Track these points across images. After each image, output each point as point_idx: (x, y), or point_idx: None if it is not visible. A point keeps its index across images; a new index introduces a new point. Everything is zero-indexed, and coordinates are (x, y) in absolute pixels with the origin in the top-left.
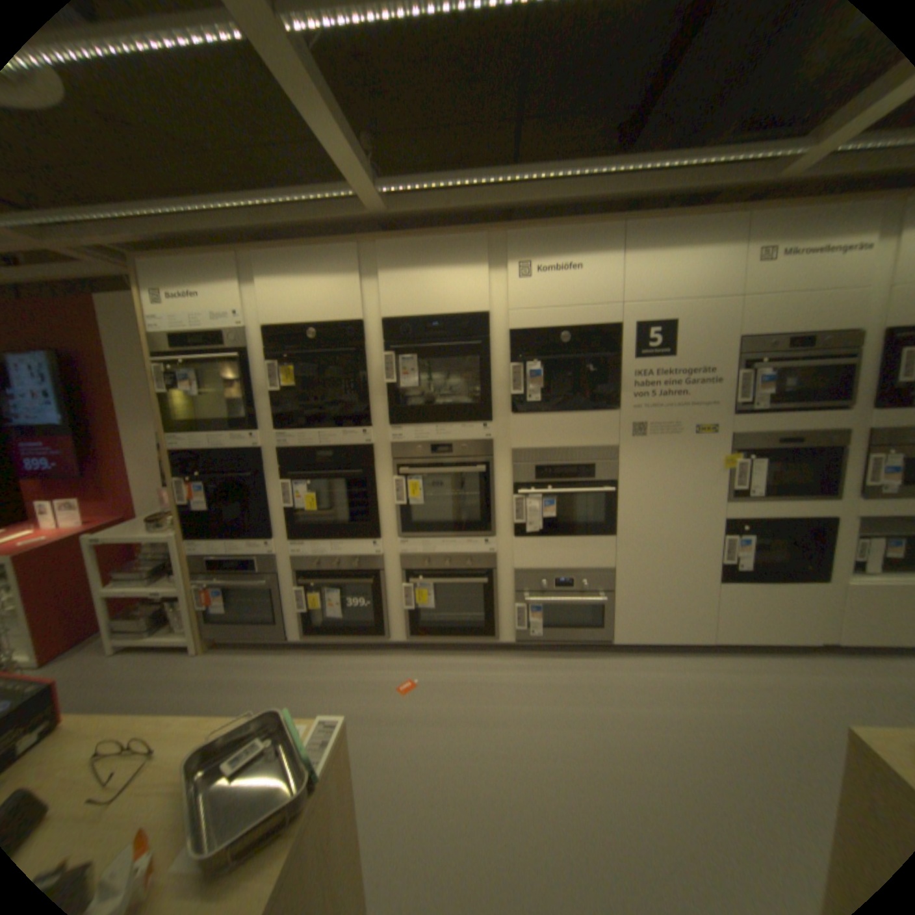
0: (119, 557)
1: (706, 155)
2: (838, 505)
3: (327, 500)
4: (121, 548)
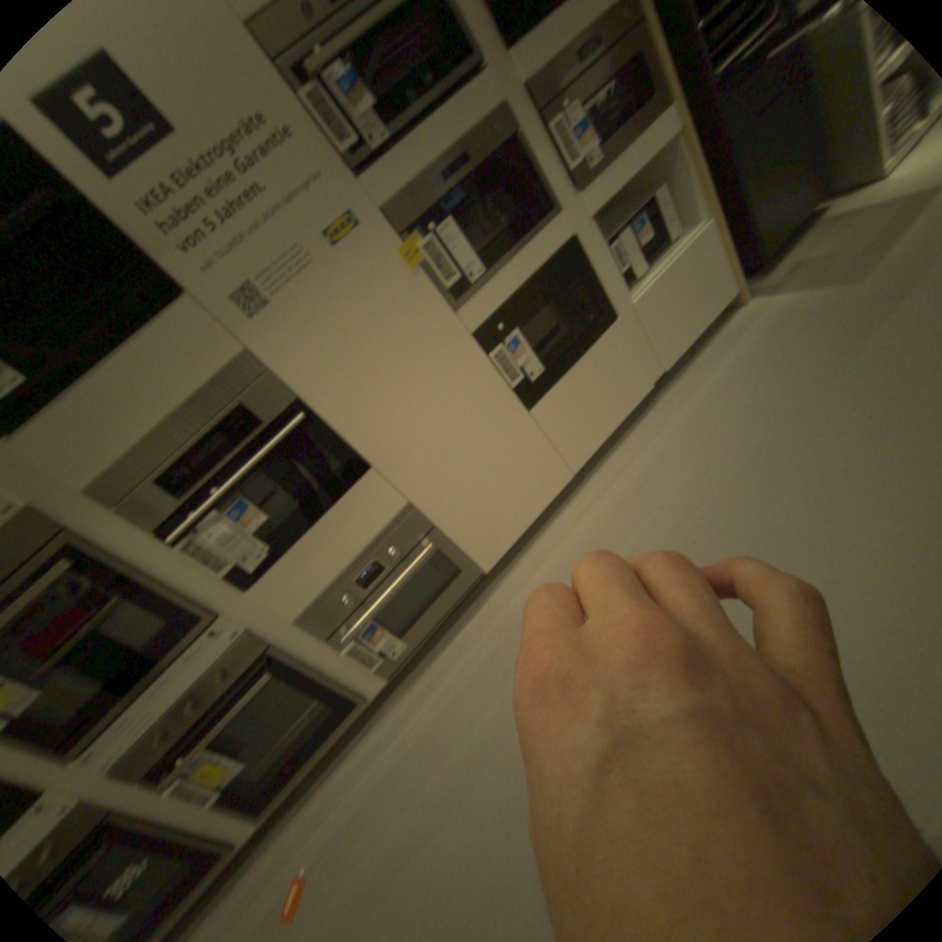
0: None
1: None
2: (565, 220)
3: None
4: None
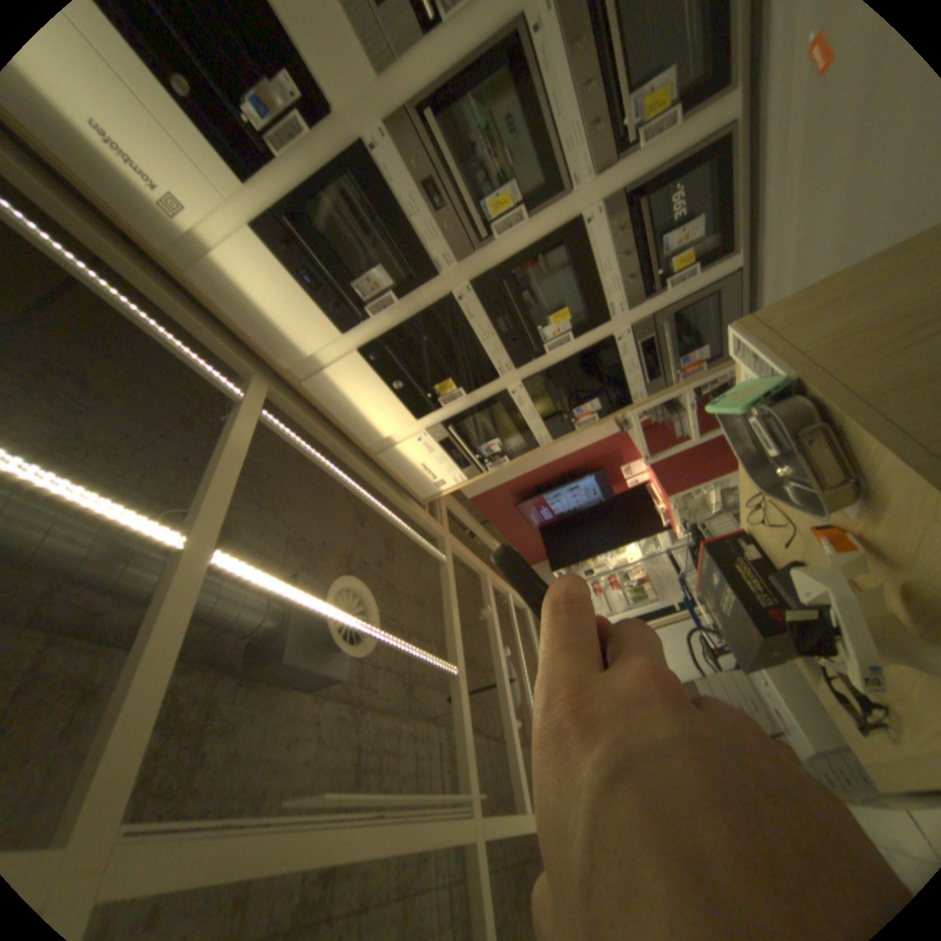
0: (670, 426)
1: None
2: None
3: (556, 294)
4: (661, 427)
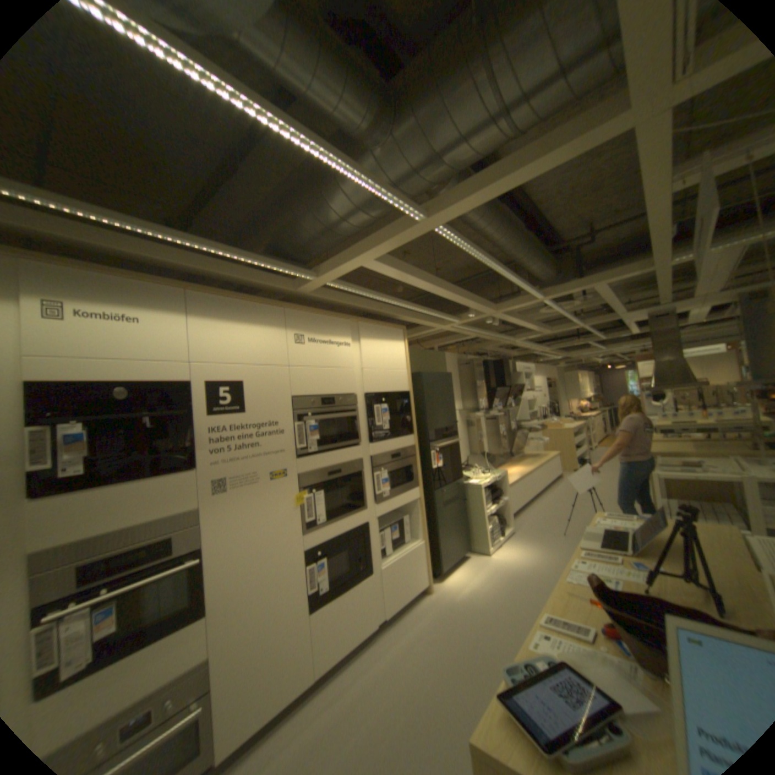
0: None
1: (251, 260)
2: (365, 514)
3: None
4: None
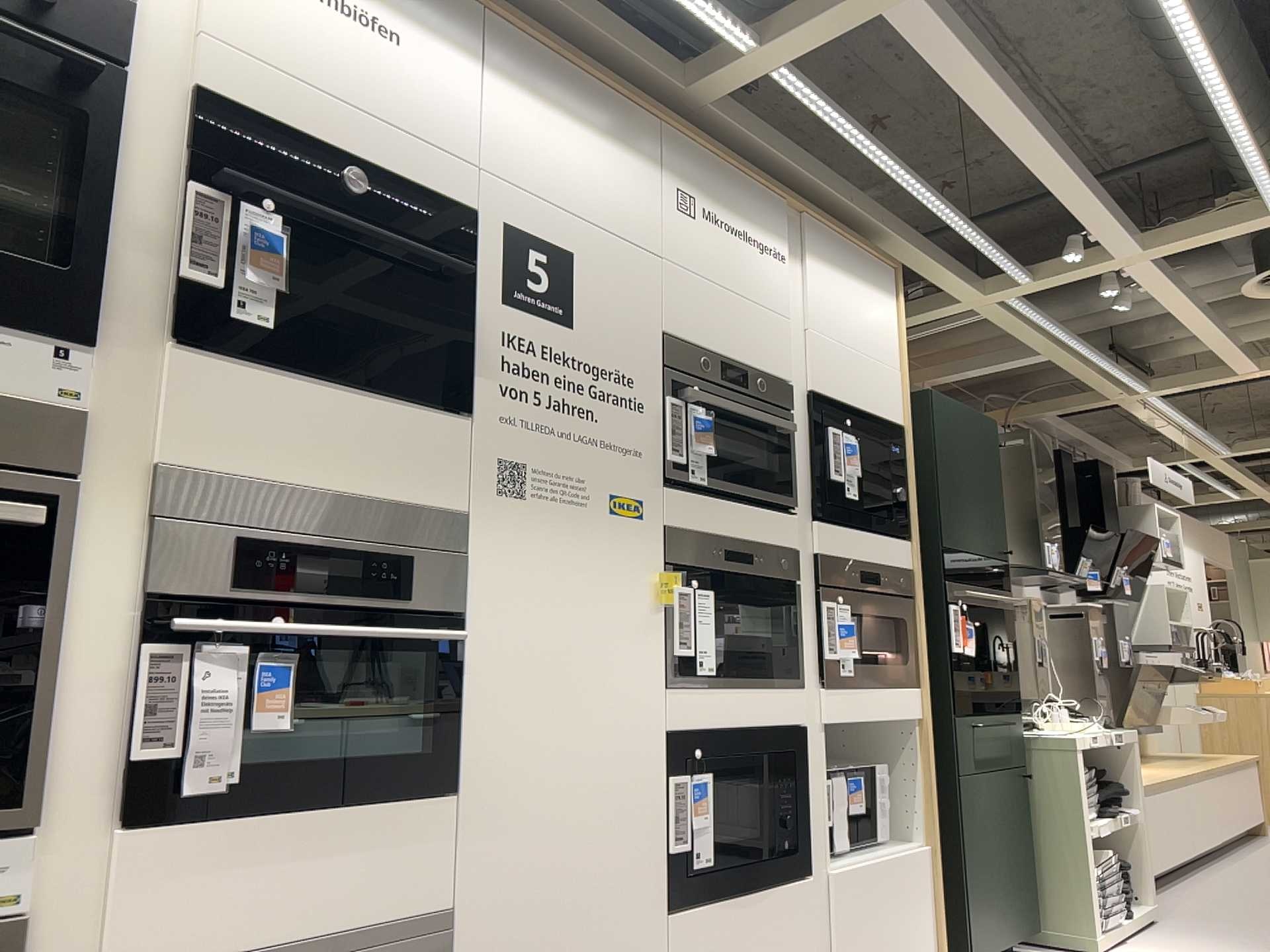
0: None
1: None
2: (801, 700)
3: None
4: None
